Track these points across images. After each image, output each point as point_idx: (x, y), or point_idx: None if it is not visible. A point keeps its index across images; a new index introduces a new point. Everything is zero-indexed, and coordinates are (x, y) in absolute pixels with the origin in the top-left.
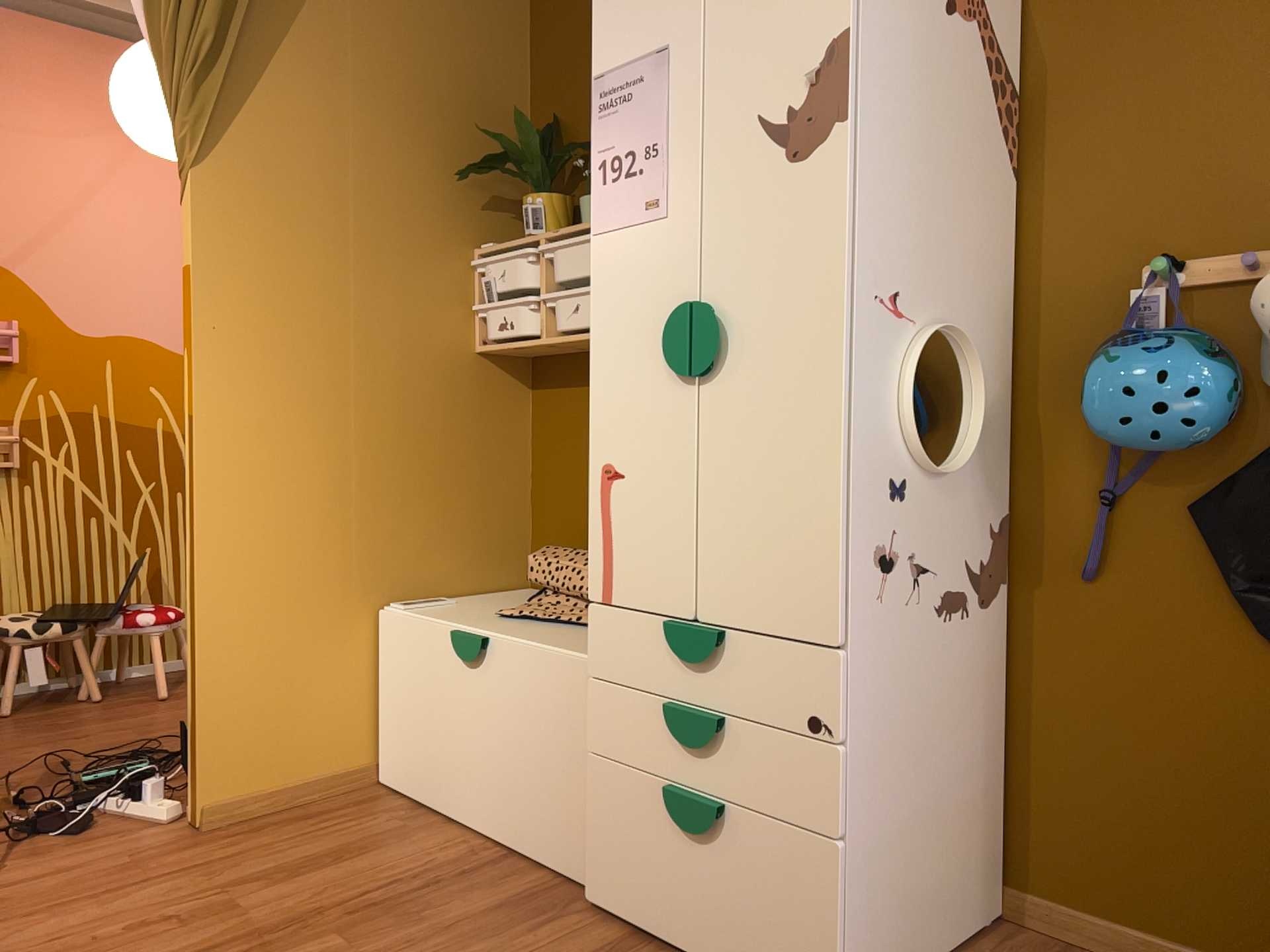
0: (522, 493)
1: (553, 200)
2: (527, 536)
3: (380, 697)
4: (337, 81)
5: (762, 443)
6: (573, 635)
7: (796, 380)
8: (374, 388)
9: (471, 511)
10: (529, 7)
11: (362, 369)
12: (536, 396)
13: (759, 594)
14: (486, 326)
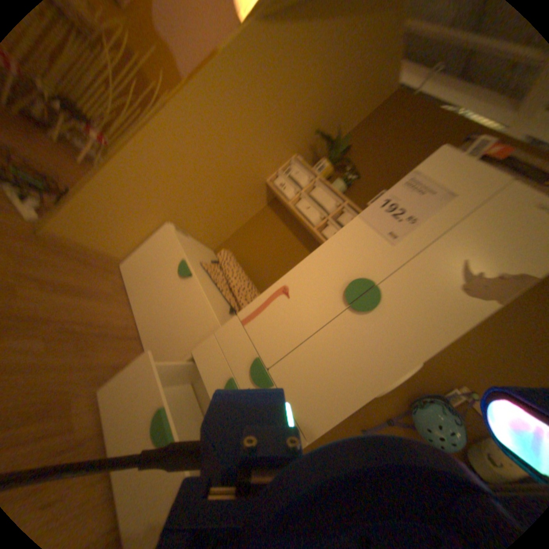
0: (235, 230)
1: (328, 171)
2: (225, 241)
3: (142, 248)
4: (319, 60)
5: (348, 355)
6: (217, 301)
7: (382, 354)
8: (229, 164)
9: (218, 222)
10: (375, 109)
11: (232, 155)
12: (265, 210)
13: (297, 393)
14: (274, 180)
